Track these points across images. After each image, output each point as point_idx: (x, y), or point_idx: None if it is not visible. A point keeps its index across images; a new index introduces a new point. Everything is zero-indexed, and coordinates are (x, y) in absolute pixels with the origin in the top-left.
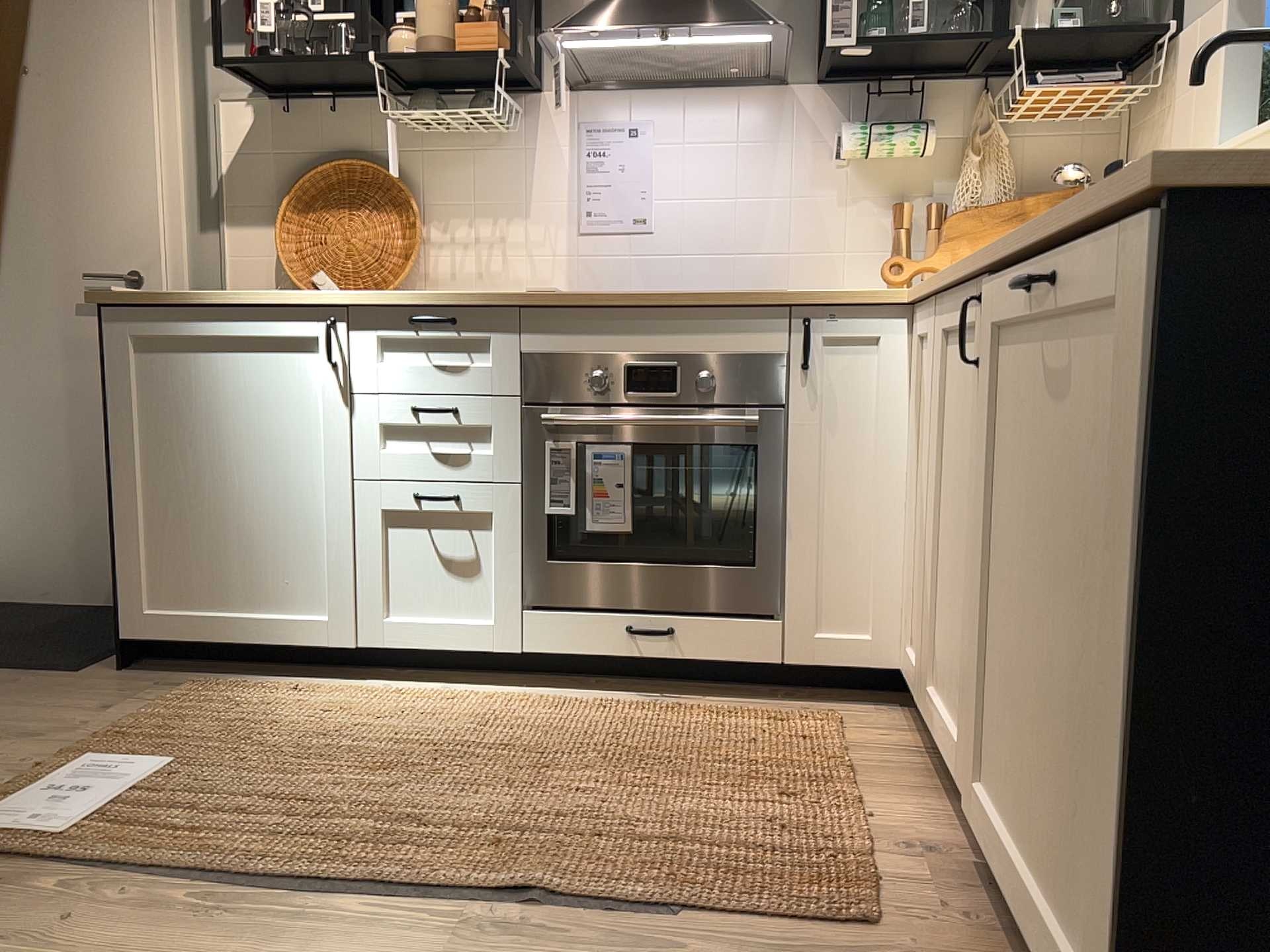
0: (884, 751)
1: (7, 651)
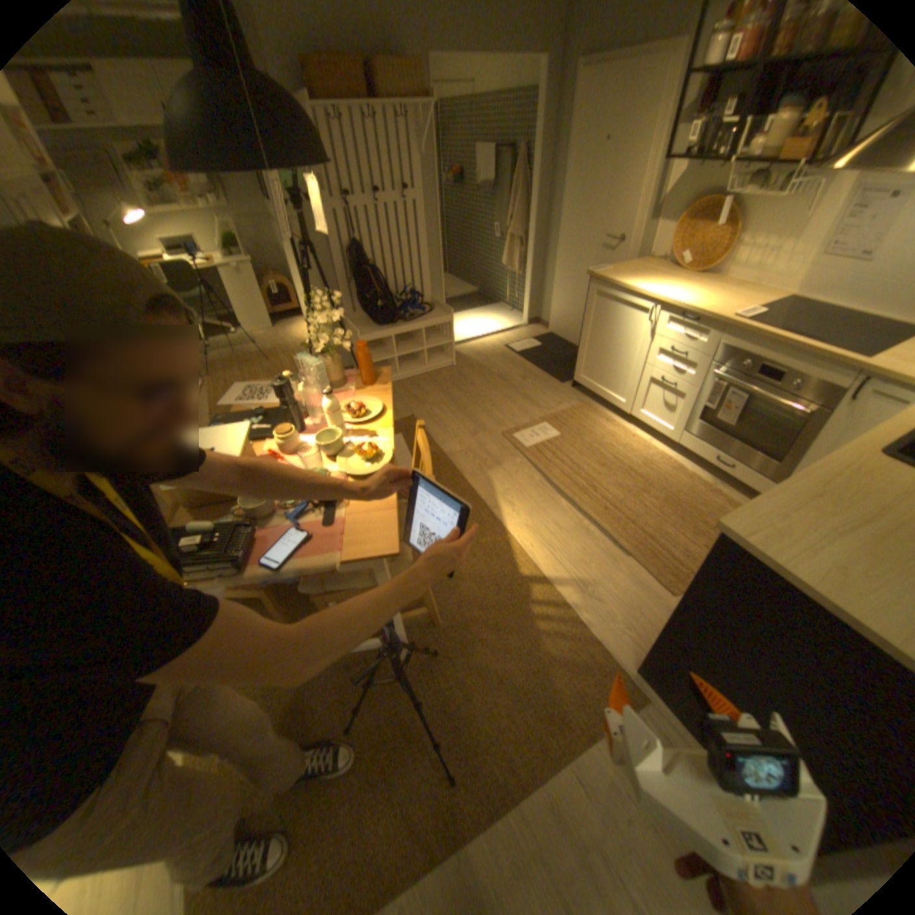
0: None
1: (551, 366)
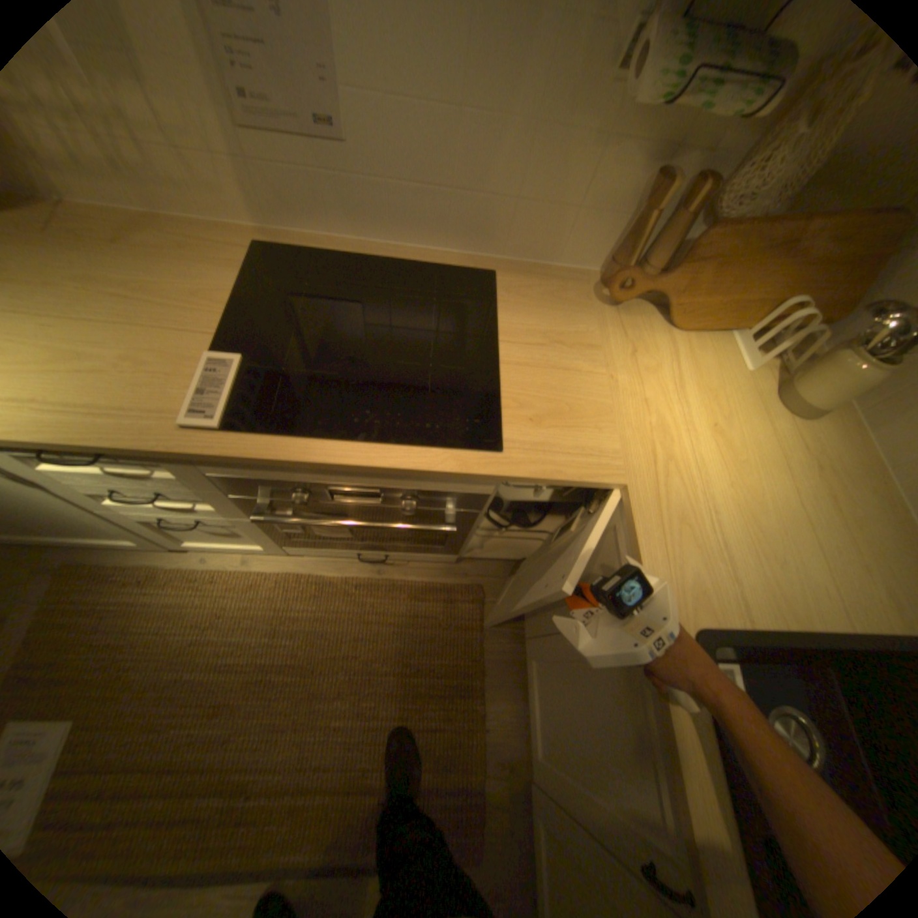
0: (500, 633)
1: None
